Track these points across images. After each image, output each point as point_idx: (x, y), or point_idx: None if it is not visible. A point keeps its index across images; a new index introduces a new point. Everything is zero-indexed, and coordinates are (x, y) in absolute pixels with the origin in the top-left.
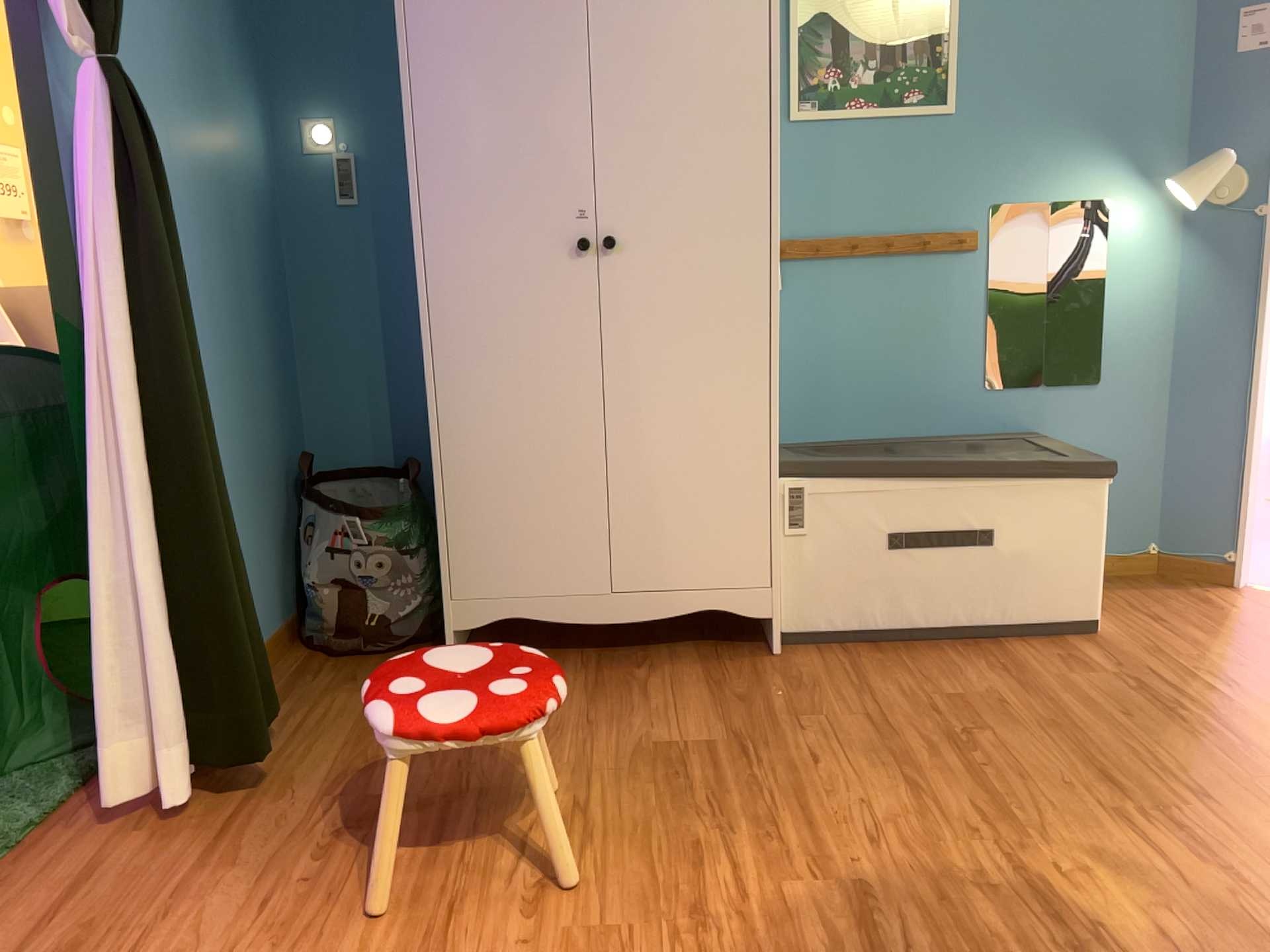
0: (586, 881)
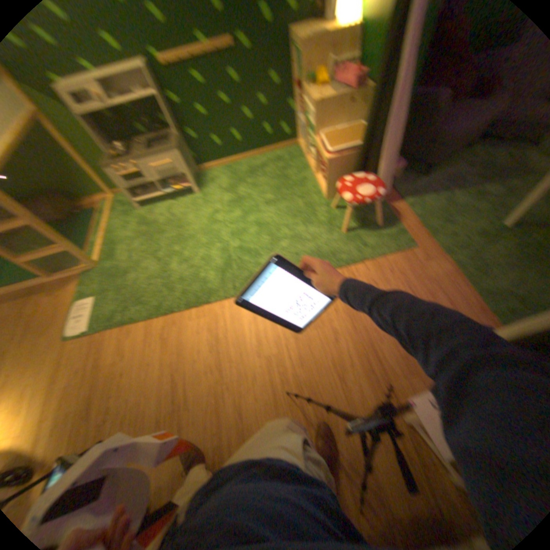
0: (319, 346)
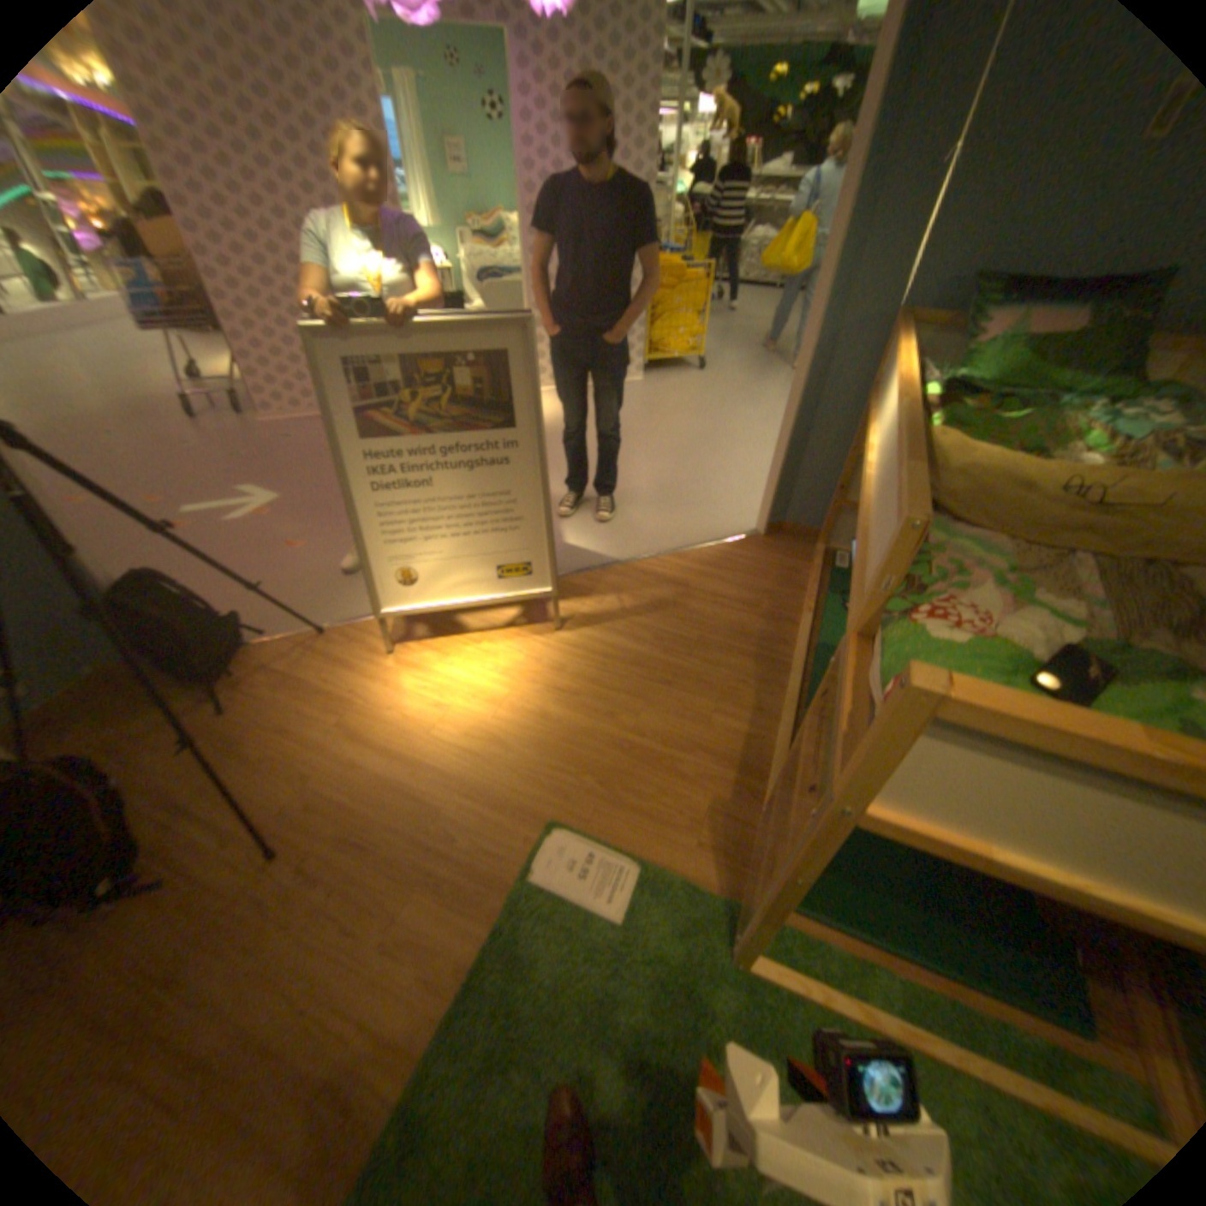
0: None
